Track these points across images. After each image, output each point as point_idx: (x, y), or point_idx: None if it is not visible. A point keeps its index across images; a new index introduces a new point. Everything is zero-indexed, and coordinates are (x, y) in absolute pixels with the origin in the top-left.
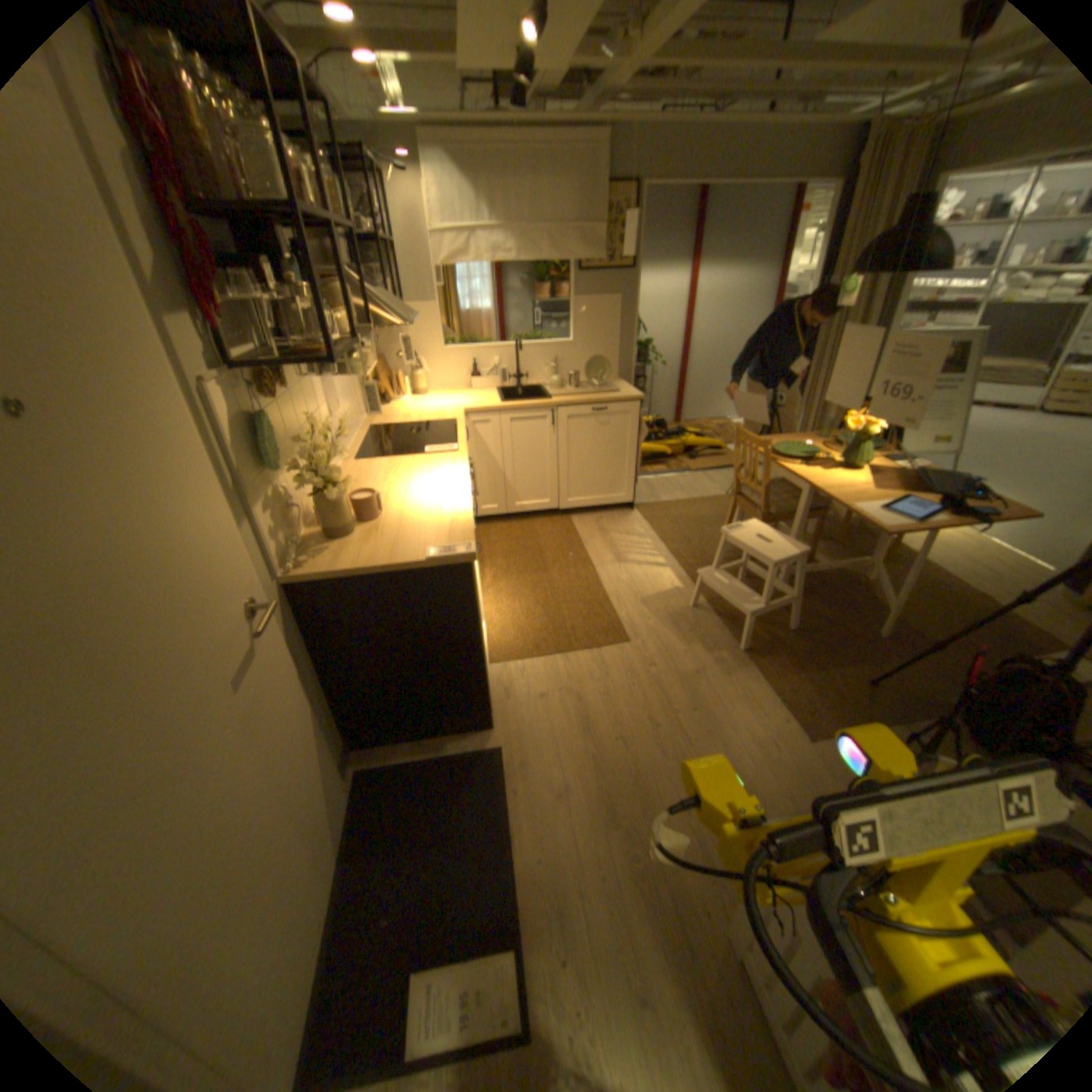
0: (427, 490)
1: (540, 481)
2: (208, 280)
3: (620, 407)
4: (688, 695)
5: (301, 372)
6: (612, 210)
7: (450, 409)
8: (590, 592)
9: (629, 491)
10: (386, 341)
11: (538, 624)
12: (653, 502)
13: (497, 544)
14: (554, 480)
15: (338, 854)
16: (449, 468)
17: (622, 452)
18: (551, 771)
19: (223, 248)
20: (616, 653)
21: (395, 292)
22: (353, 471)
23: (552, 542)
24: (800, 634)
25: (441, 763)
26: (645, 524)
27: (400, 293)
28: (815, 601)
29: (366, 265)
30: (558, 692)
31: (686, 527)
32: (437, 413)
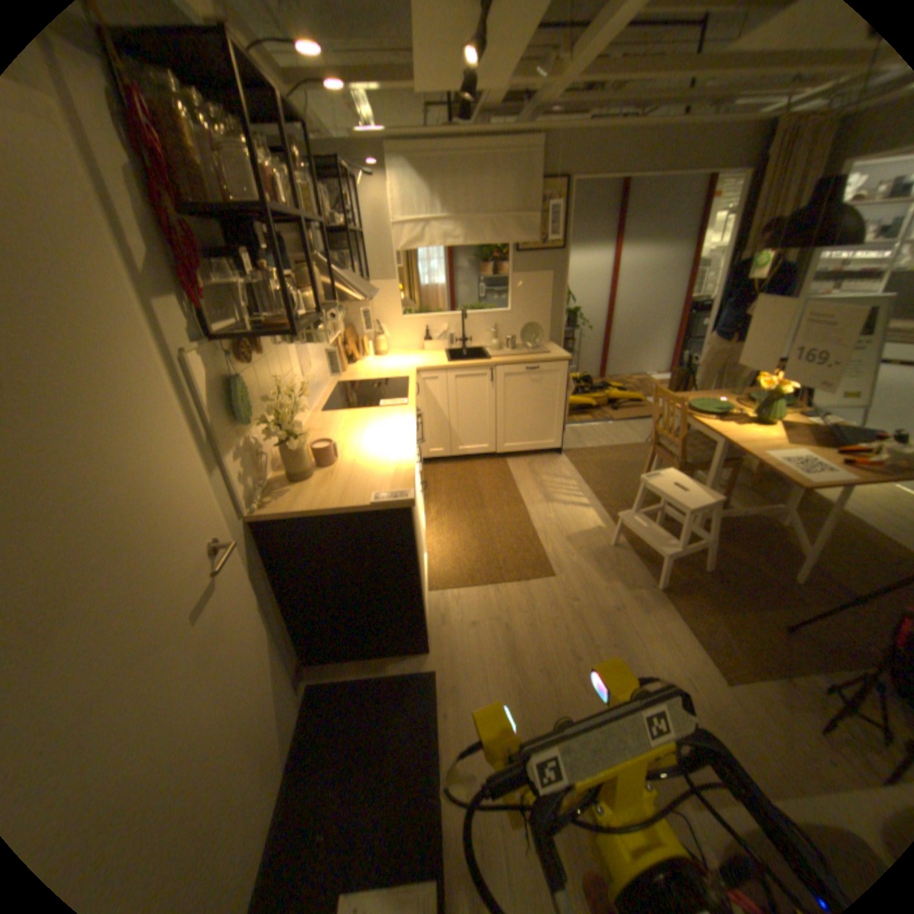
0: (380, 439)
1: (482, 428)
2: (195, 268)
3: (553, 364)
4: (610, 630)
5: (279, 340)
6: (547, 200)
7: (406, 367)
8: (522, 527)
9: (559, 437)
10: (356, 311)
11: (474, 555)
12: (580, 447)
13: (442, 481)
14: (493, 427)
15: (287, 764)
16: (400, 419)
17: (553, 403)
18: (481, 697)
19: (213, 241)
20: (544, 586)
21: (363, 272)
22: (320, 421)
23: (490, 481)
24: (718, 577)
25: (382, 683)
26: (573, 467)
27: (369, 273)
28: (732, 543)
29: (340, 251)
30: (490, 621)
31: (610, 470)
32: (395, 371)
